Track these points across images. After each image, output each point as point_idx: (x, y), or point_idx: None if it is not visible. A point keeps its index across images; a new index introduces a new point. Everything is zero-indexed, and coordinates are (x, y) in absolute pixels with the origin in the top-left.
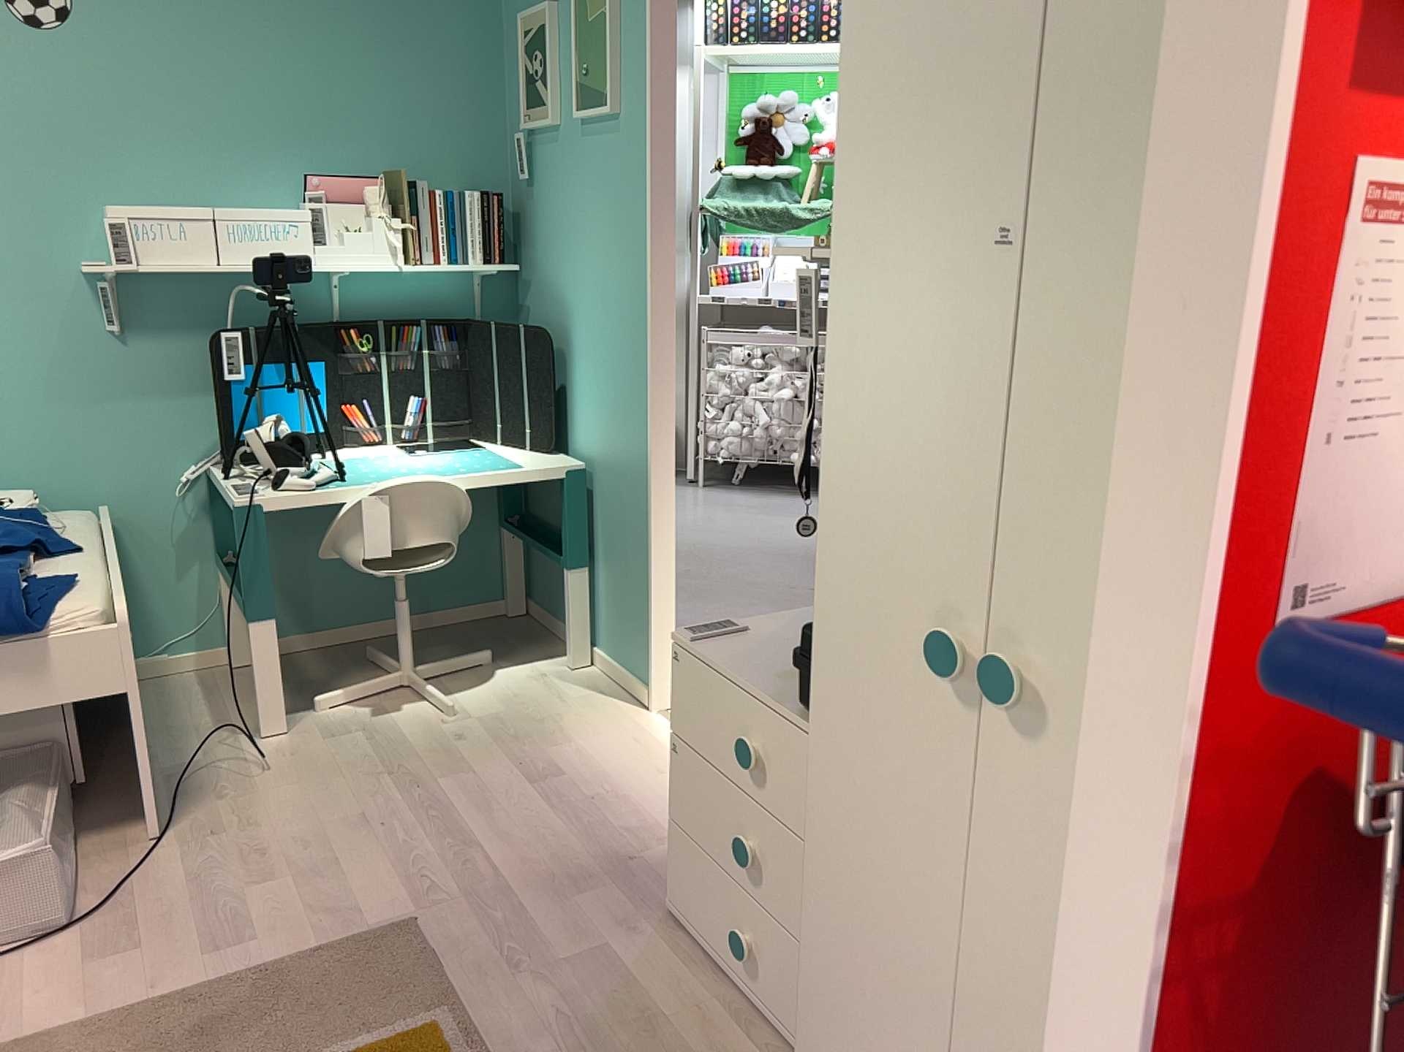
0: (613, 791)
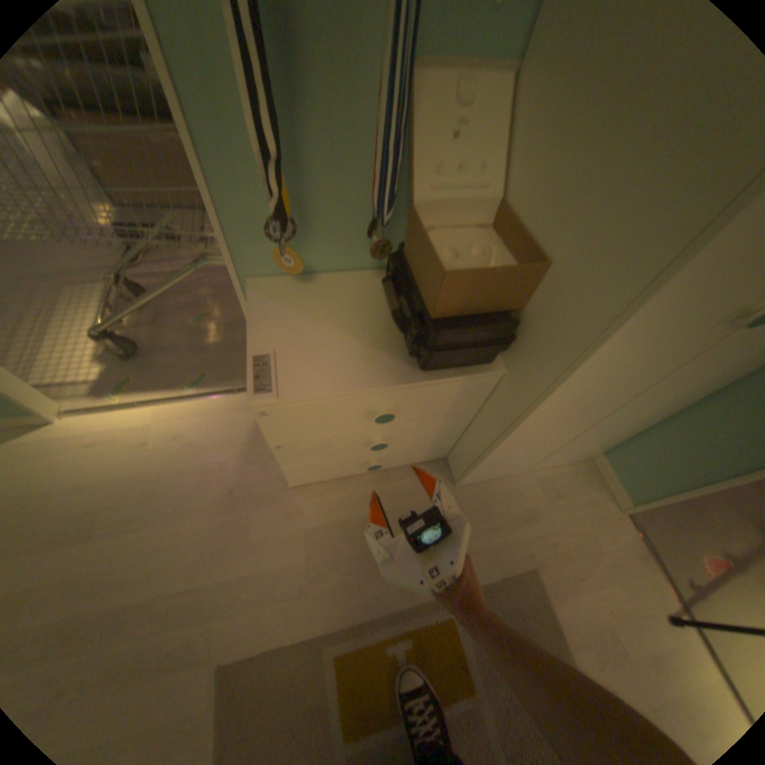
0: (143, 481)
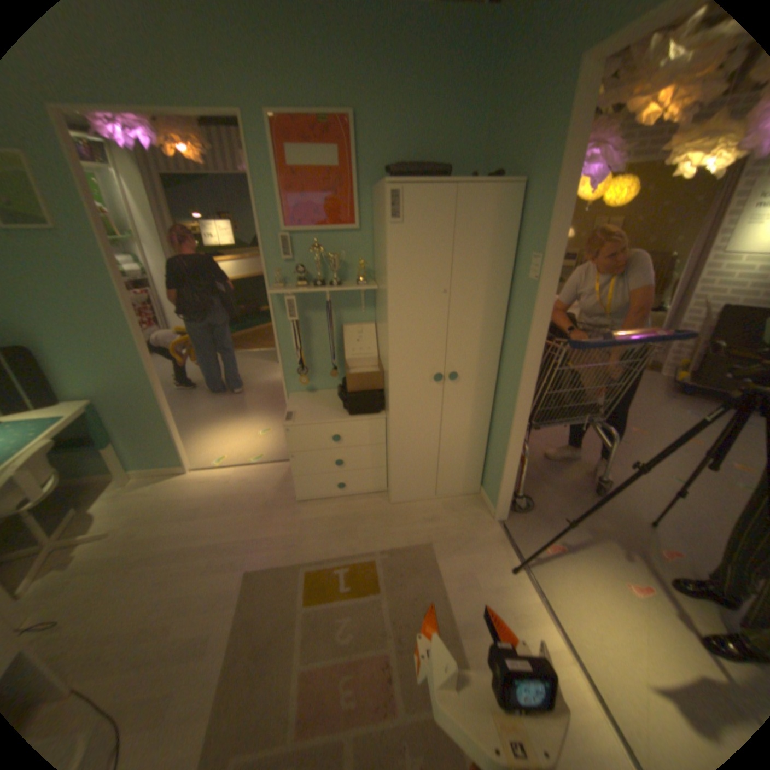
0: (223, 497)
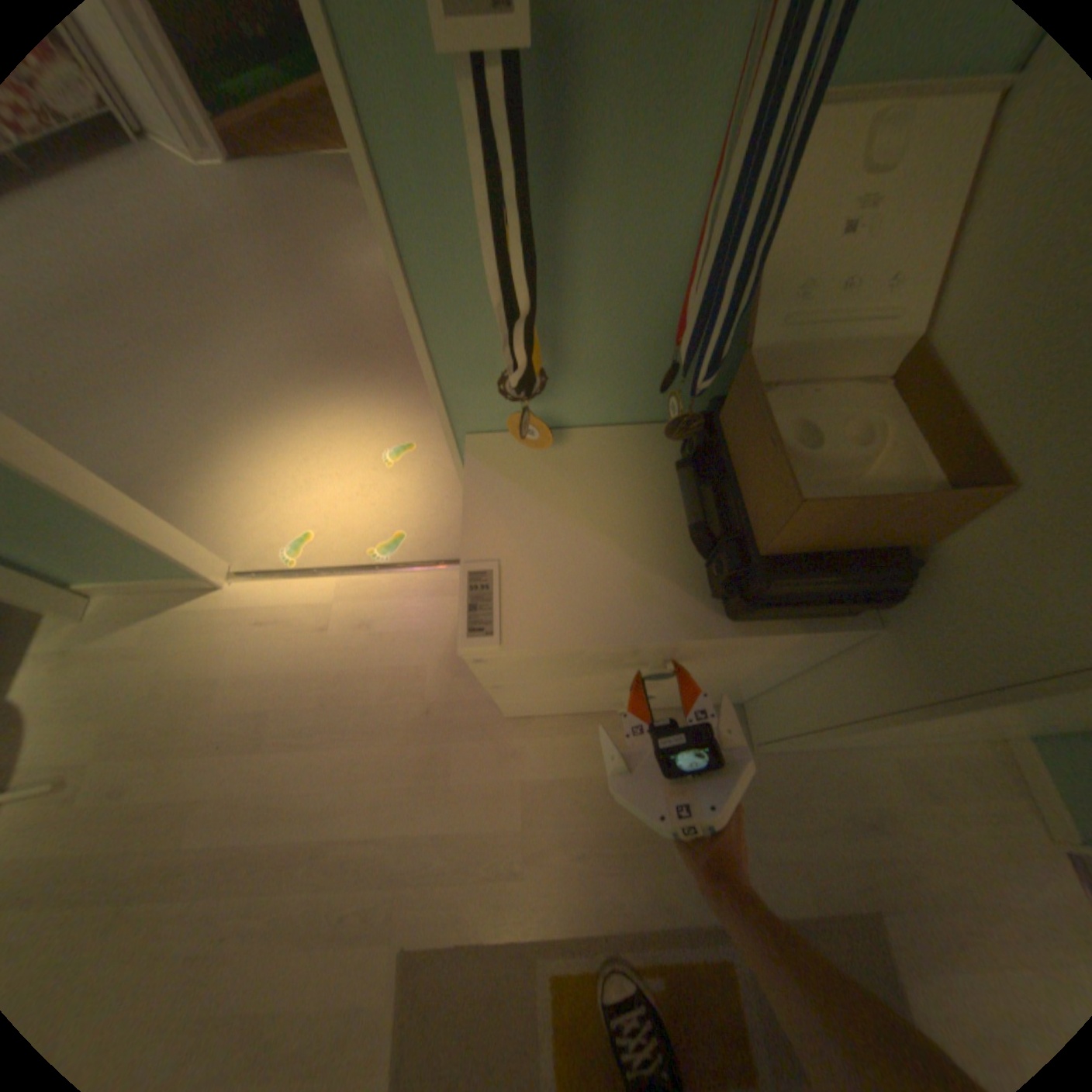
0: (321, 683)
